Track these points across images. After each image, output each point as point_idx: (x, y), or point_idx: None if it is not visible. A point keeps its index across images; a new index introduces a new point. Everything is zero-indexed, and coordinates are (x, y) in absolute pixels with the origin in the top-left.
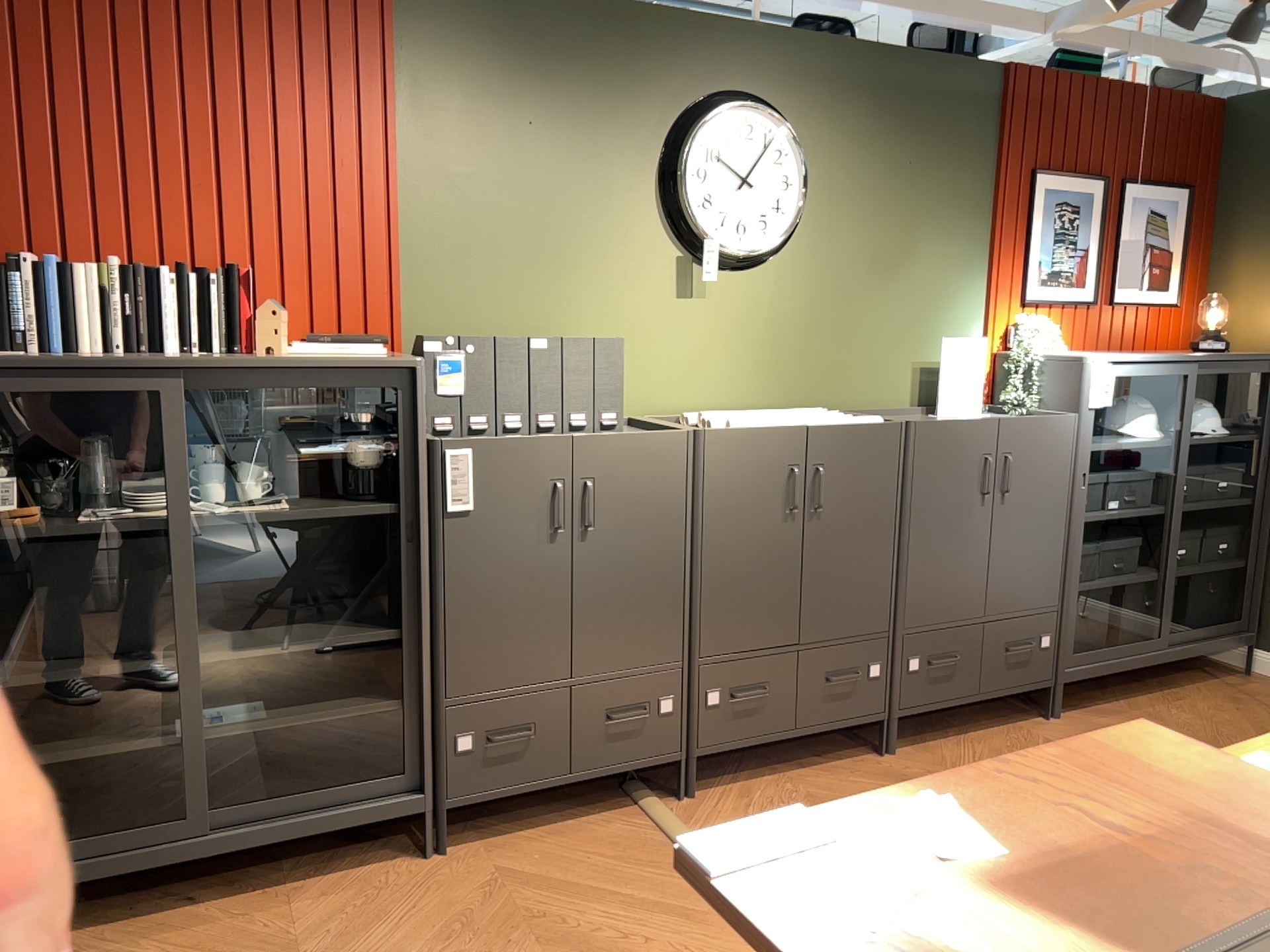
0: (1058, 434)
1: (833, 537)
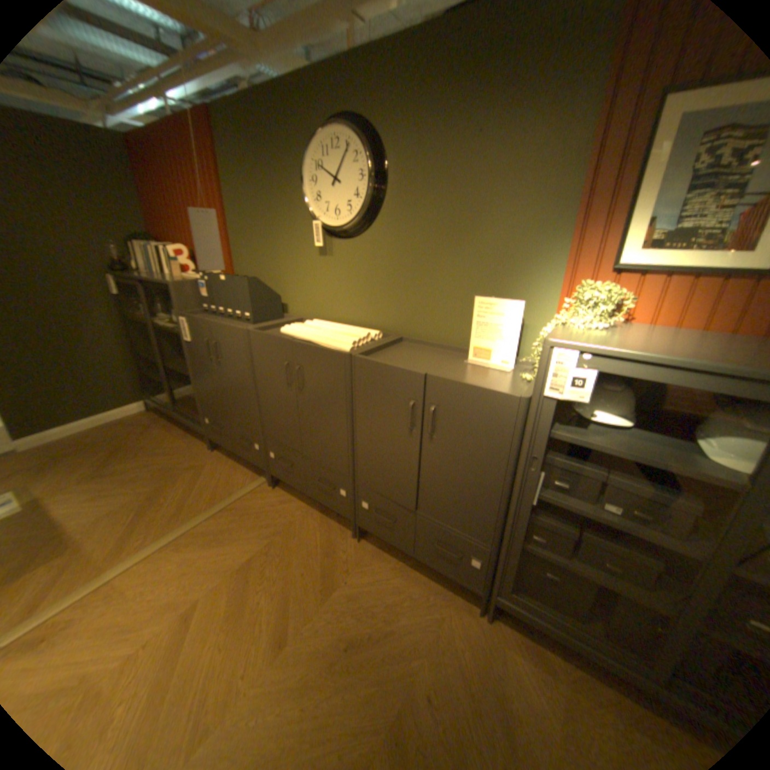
0: (493, 408)
1: (311, 408)
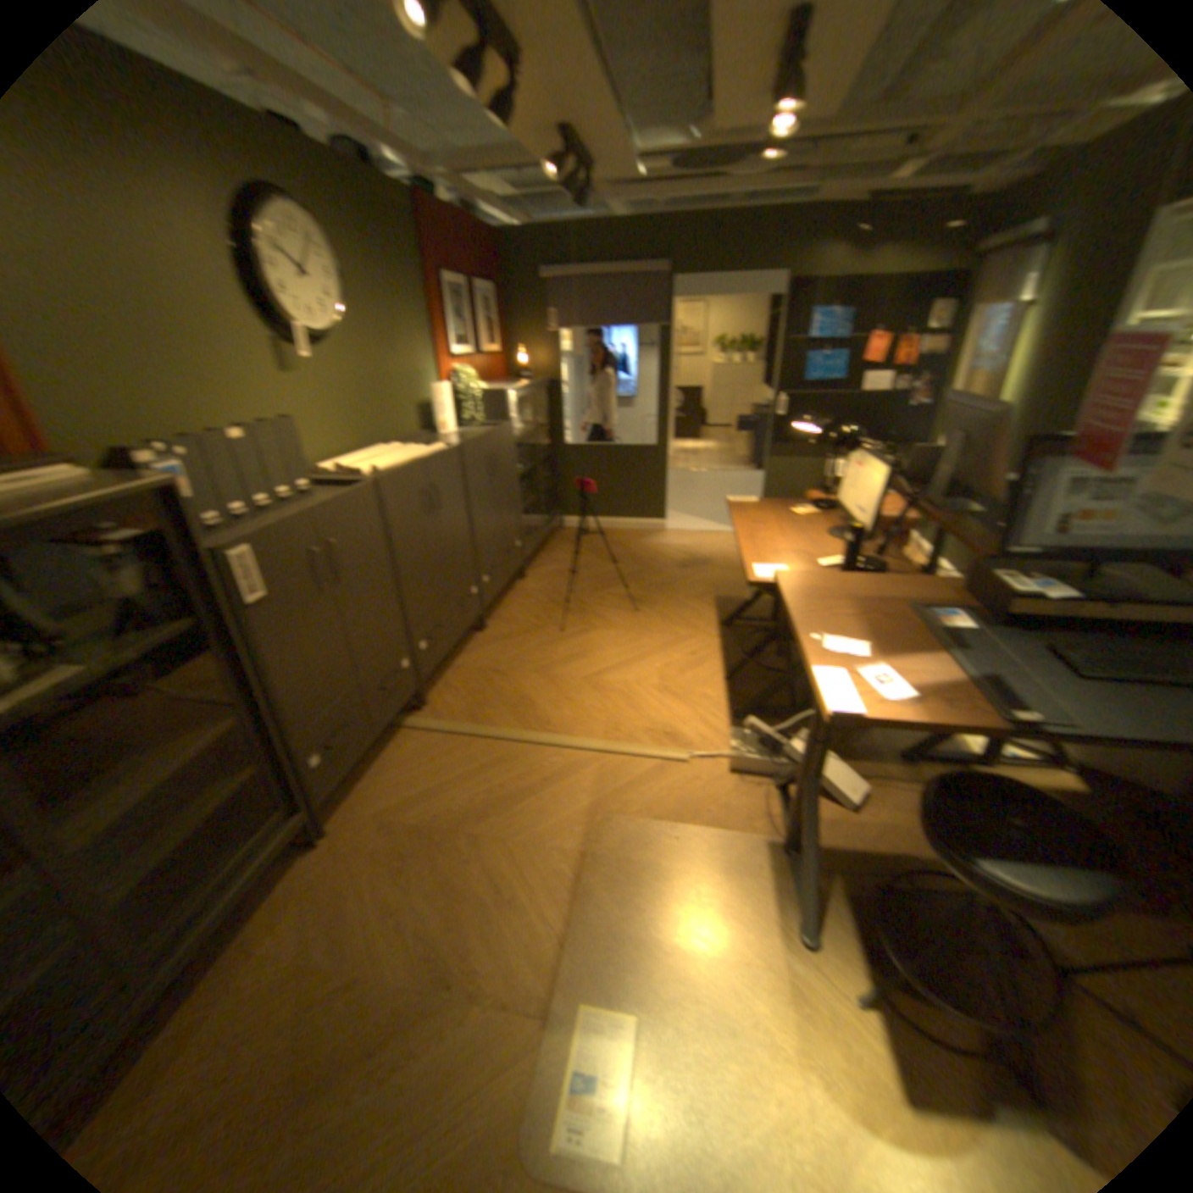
0: (503, 435)
1: (444, 524)
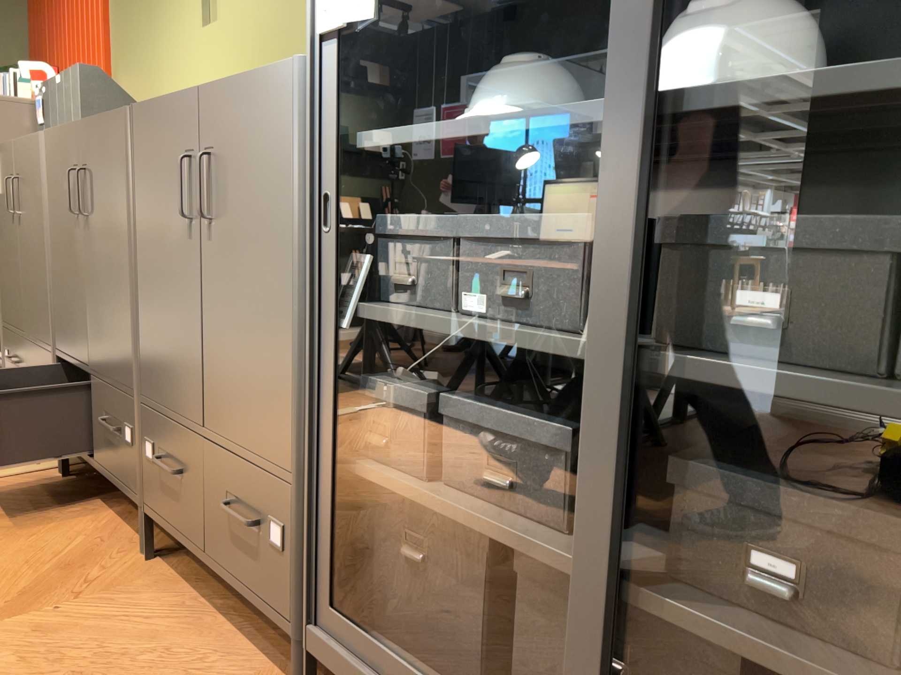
0: (268, 104)
1: (96, 251)
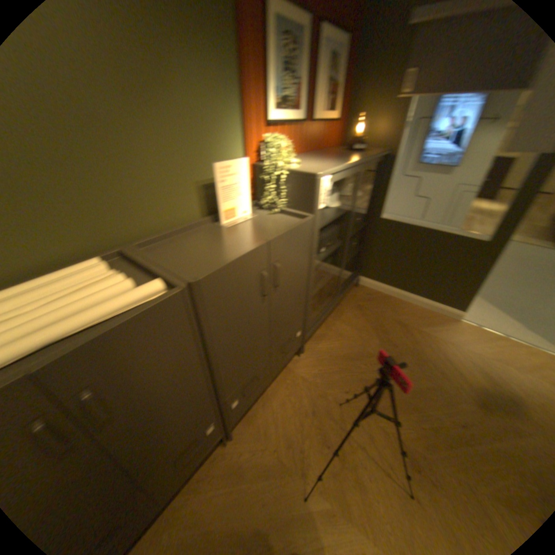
0: (304, 233)
1: (139, 413)
